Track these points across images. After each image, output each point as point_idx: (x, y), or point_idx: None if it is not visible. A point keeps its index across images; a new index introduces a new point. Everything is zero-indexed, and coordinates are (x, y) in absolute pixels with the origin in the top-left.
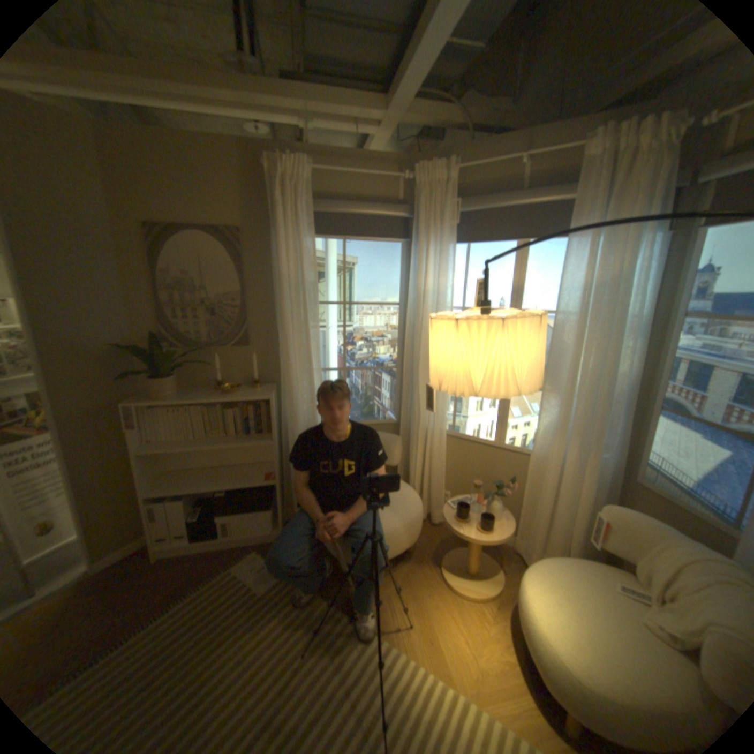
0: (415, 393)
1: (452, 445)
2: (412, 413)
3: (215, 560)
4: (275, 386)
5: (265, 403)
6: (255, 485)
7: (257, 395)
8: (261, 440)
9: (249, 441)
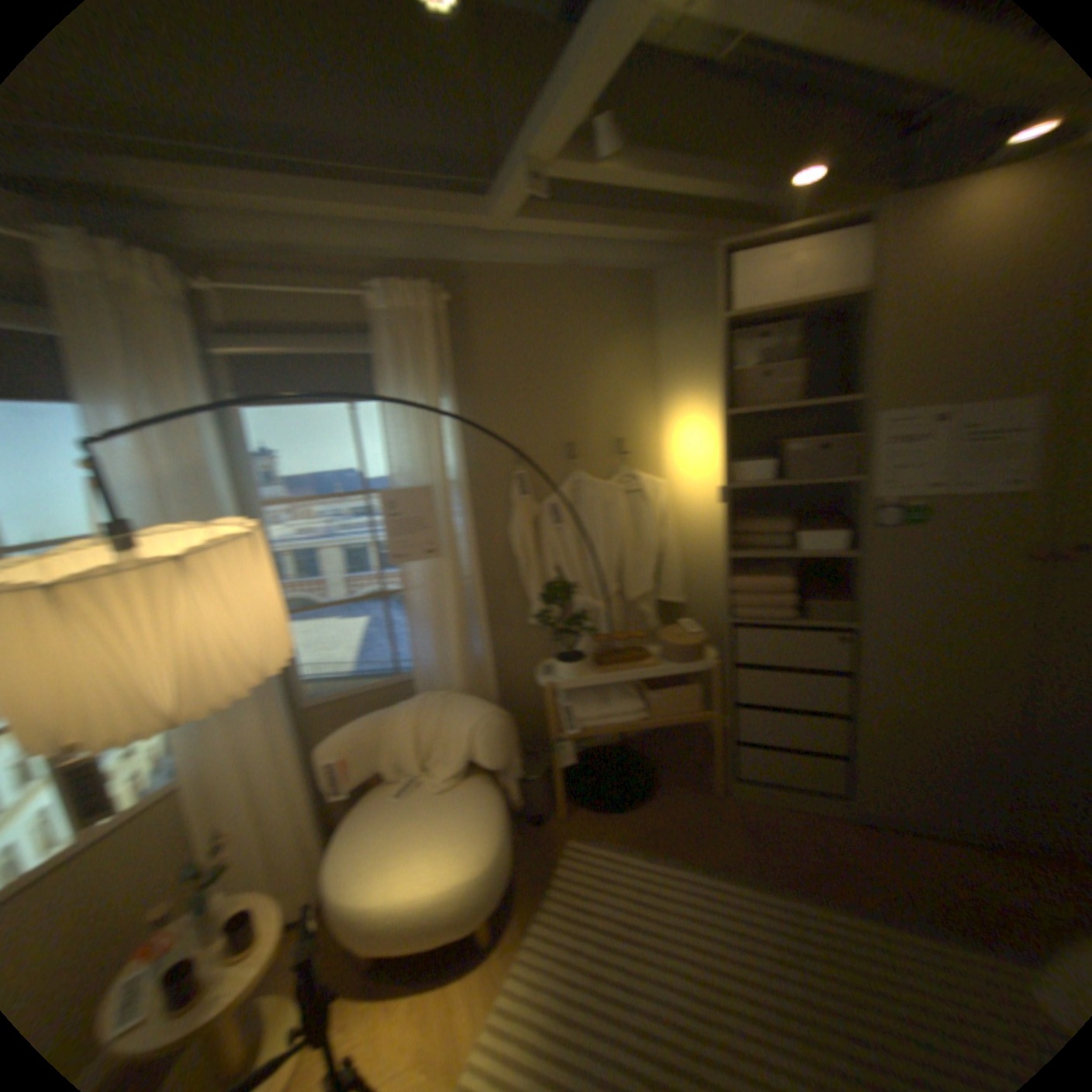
0: None
1: None
2: None
3: None
4: None
5: None
6: None
7: None
8: None
9: None
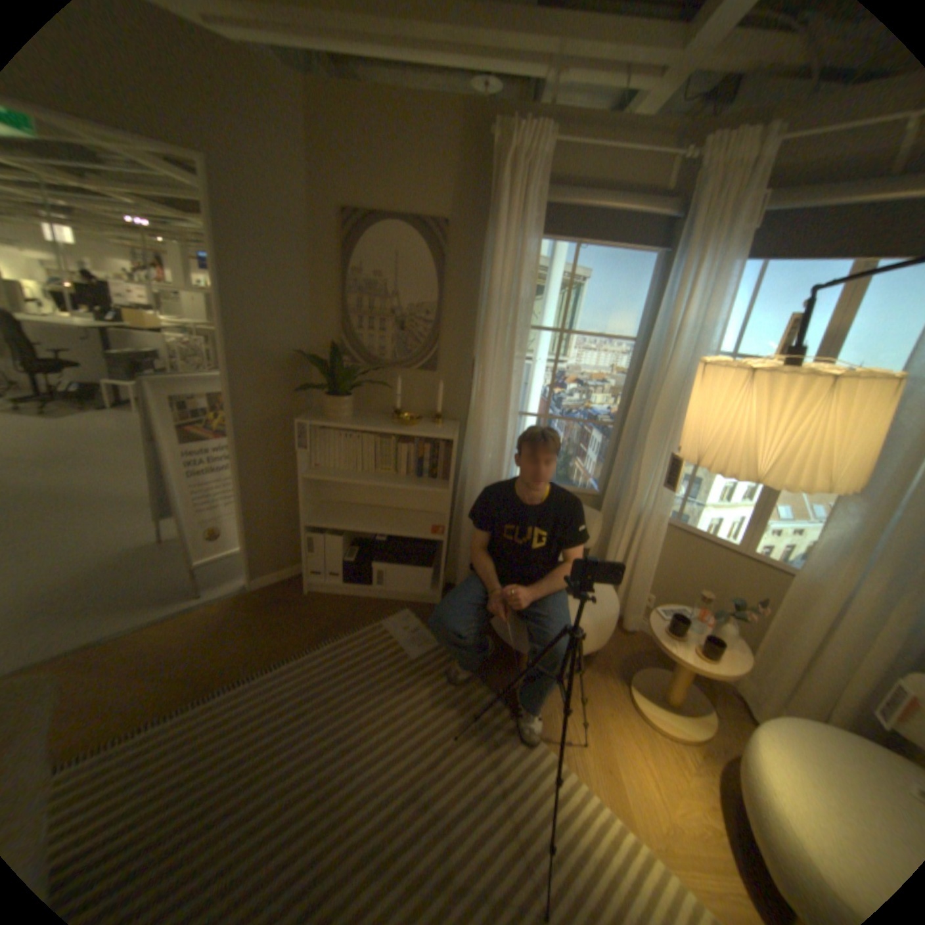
0: (634, 462)
1: (673, 538)
2: (623, 487)
3: (367, 608)
4: (459, 426)
5: (445, 443)
6: (419, 537)
7: (439, 433)
8: (435, 486)
9: (421, 485)
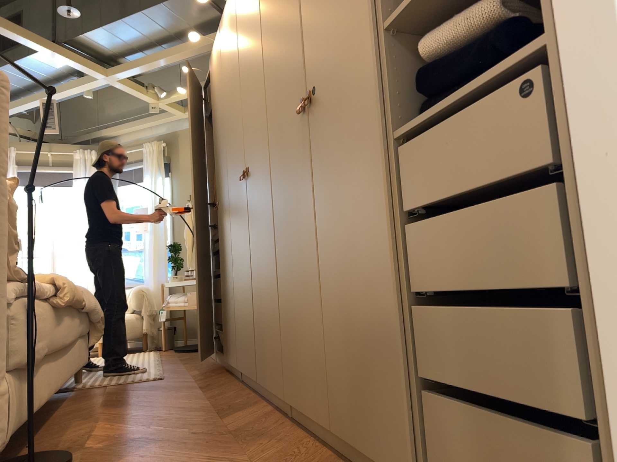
0: None
1: None
2: None
3: None
4: None
5: None
6: None
7: None
8: None
9: None
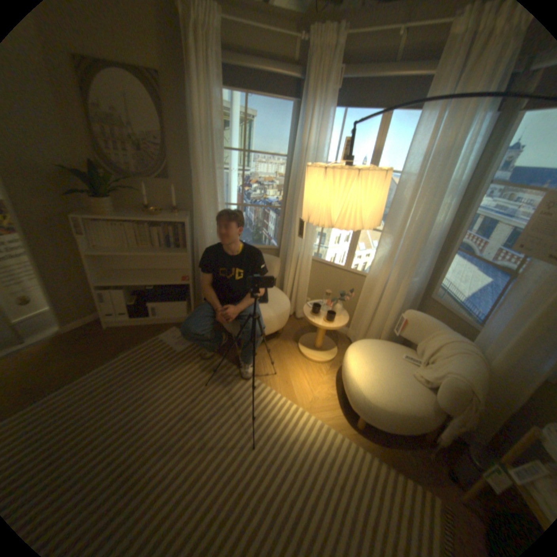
0: (293, 228)
1: (315, 267)
2: (289, 242)
3: (149, 330)
4: (189, 214)
5: (181, 225)
6: (175, 284)
7: (175, 219)
8: (179, 252)
9: (170, 252)
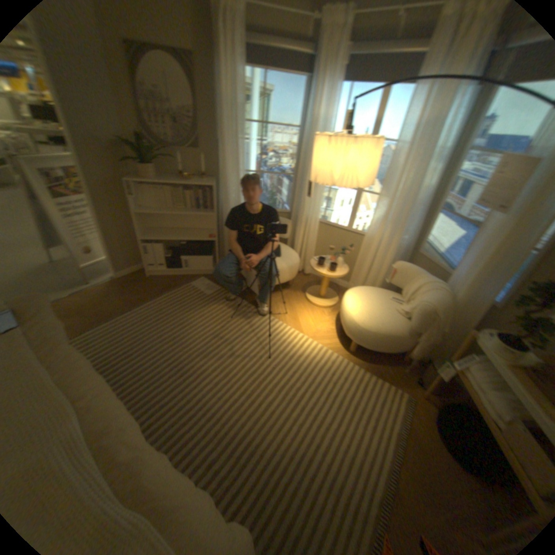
0: (302, 193)
1: (321, 229)
2: (298, 207)
3: (180, 280)
4: (213, 180)
5: (207, 190)
6: (201, 242)
7: (203, 183)
8: (205, 213)
9: (198, 213)
